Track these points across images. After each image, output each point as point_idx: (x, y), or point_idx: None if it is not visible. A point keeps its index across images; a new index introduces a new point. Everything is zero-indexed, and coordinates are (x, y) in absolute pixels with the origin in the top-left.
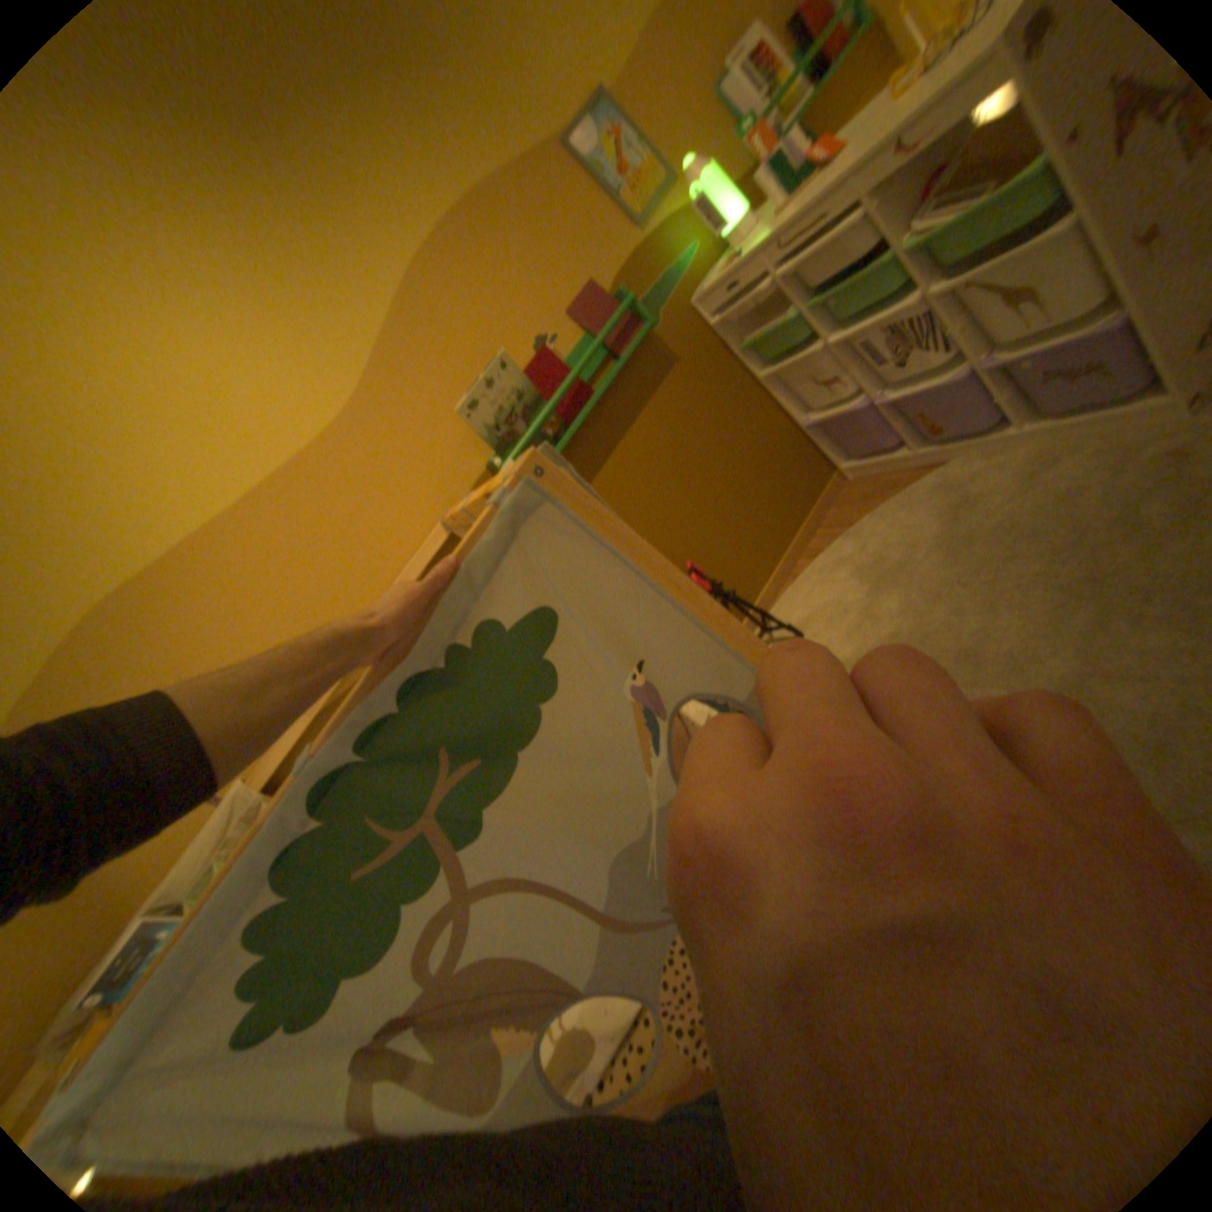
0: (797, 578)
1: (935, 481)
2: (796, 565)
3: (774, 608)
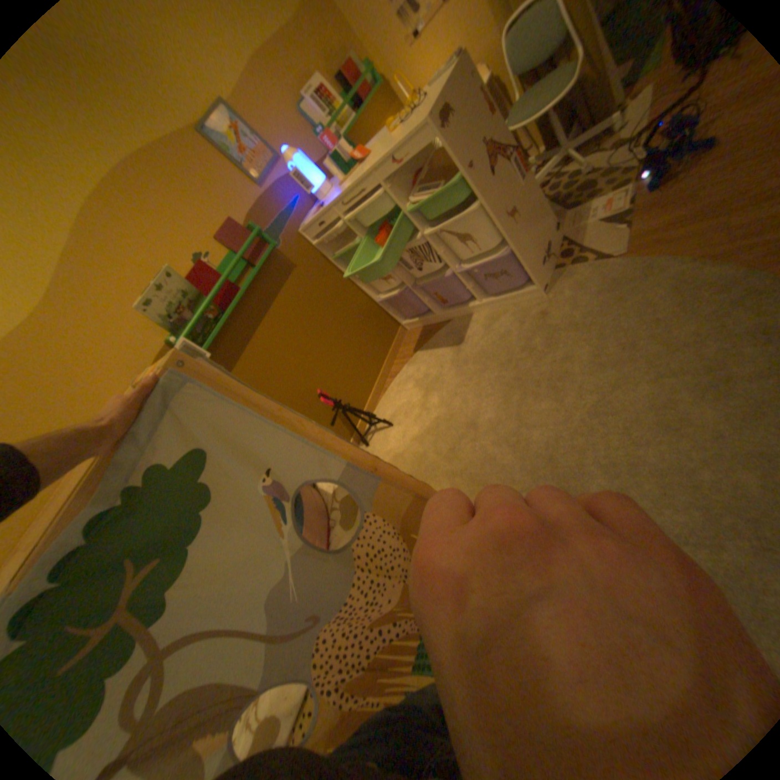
0: (386, 390)
1: (448, 330)
2: (385, 383)
3: (376, 411)
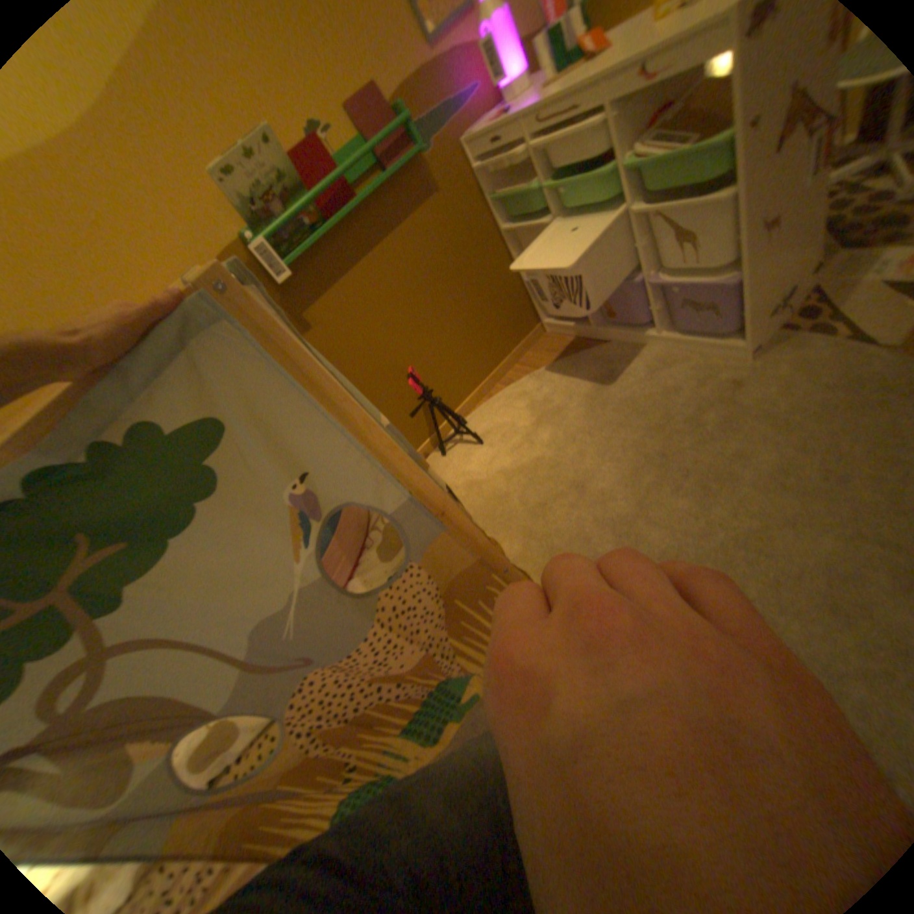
0: (490, 398)
1: (598, 353)
2: (492, 388)
3: (468, 417)
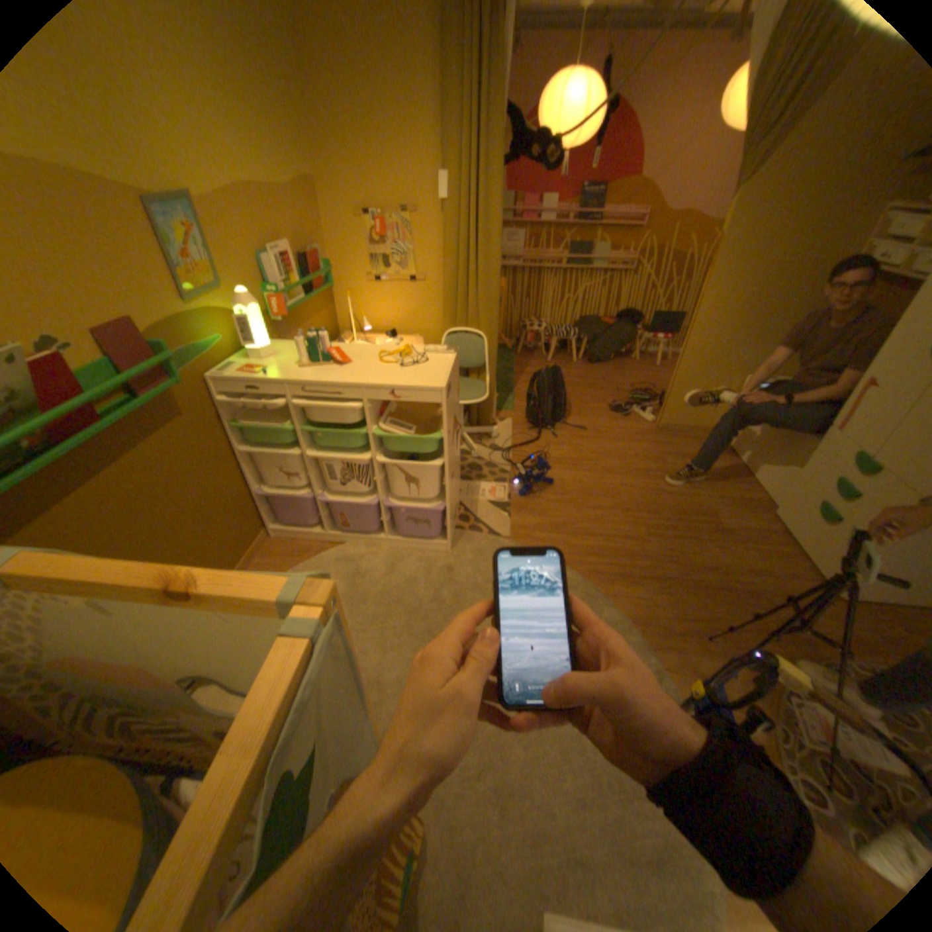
0: None
1: (336, 555)
2: None
3: None
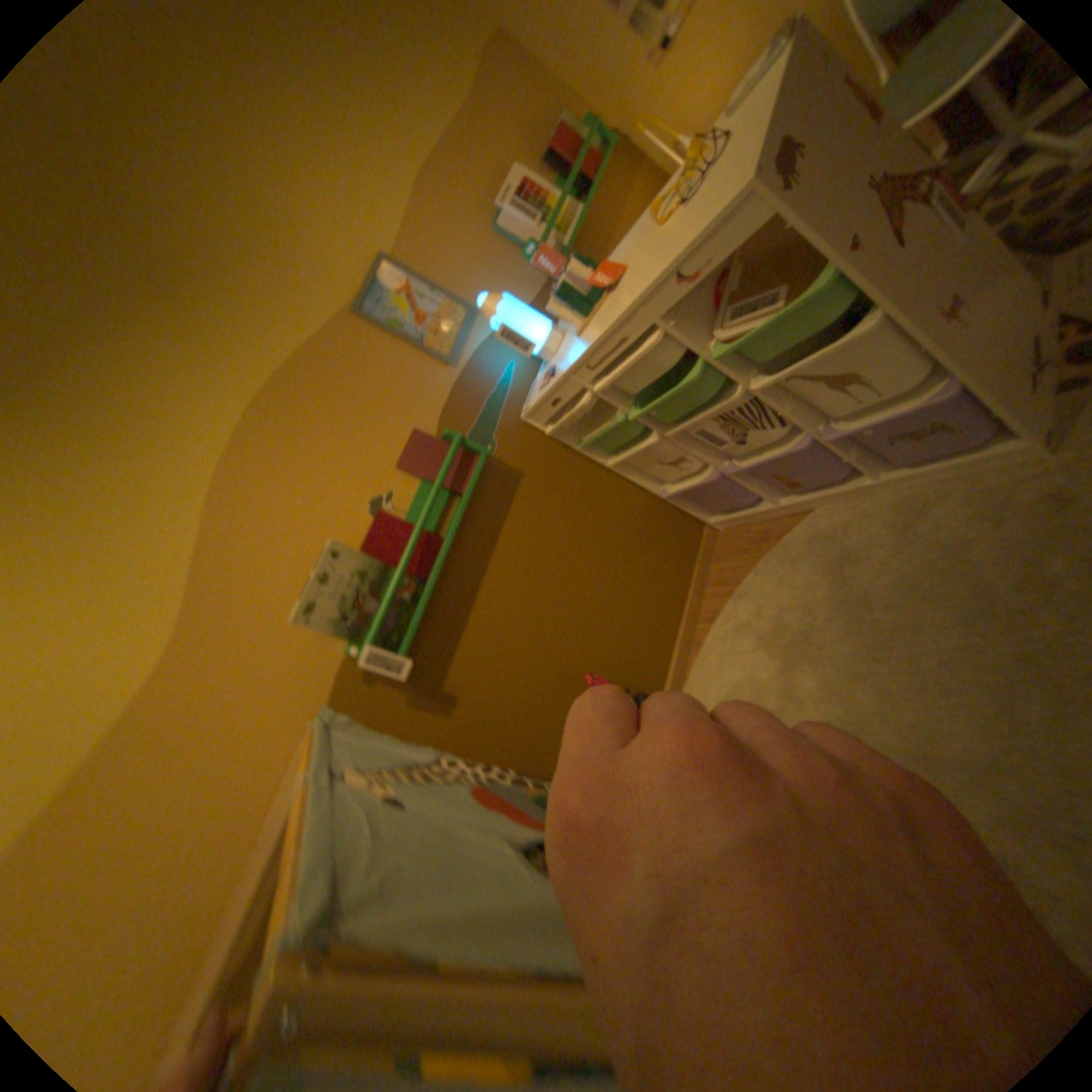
0: (701, 648)
1: (807, 534)
2: (696, 632)
3: (687, 687)
